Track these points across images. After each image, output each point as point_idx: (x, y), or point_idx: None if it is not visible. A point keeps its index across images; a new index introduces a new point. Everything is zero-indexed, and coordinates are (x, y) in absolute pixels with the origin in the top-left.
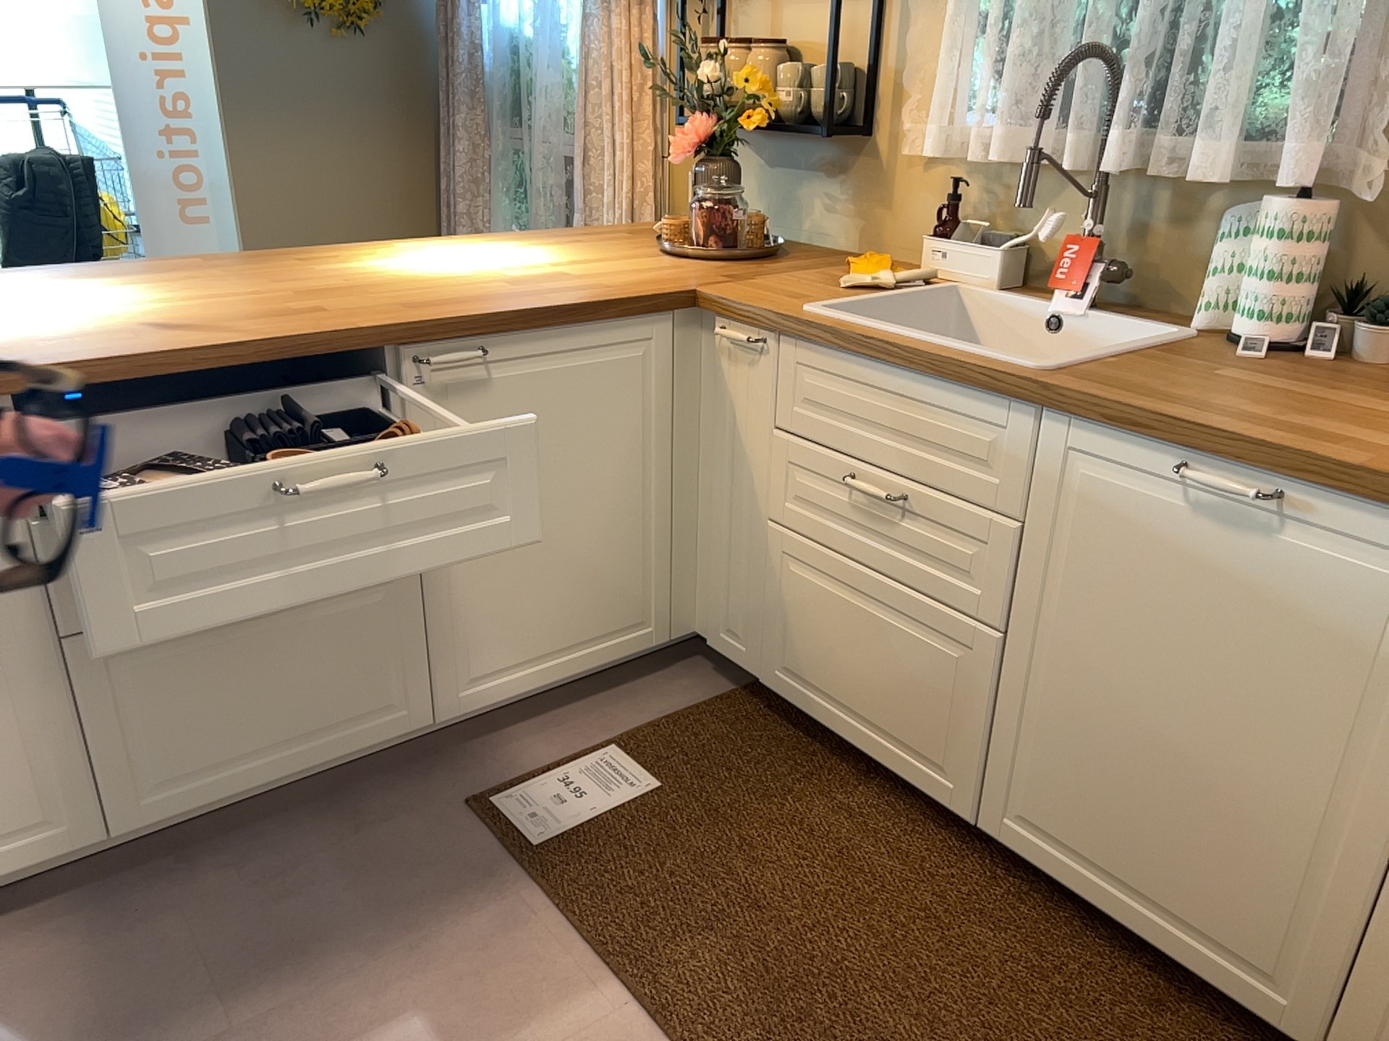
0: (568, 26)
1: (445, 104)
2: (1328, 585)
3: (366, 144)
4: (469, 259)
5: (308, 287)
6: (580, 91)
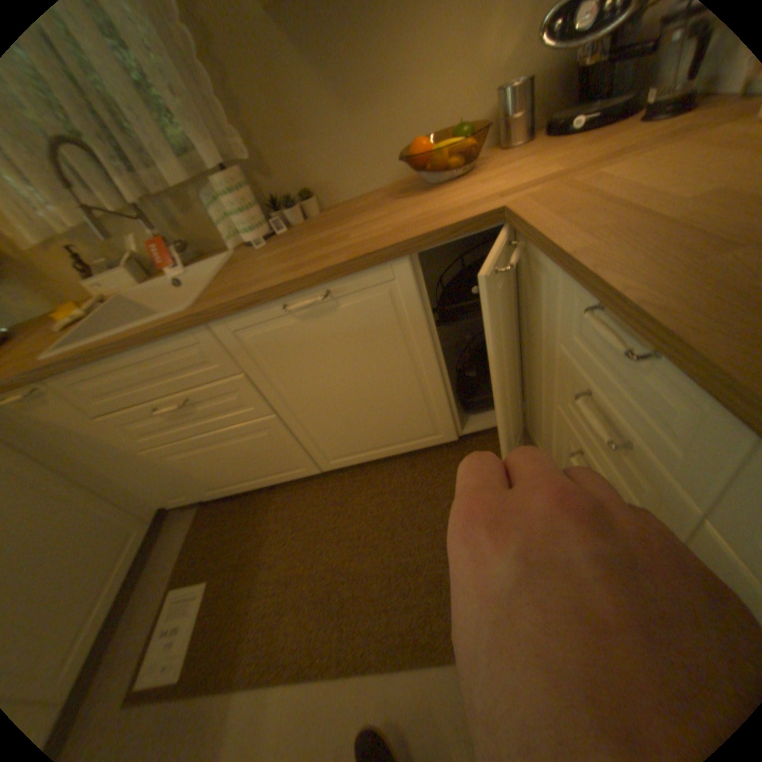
0: None
1: None
2: (368, 311)
3: None
4: None
5: None
6: None
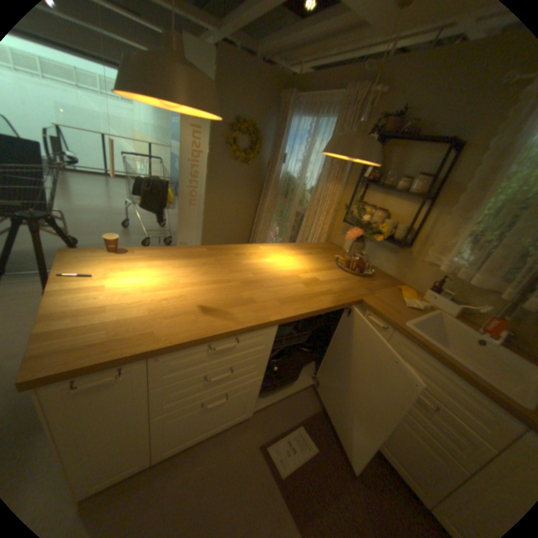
0: (309, 177)
1: (265, 186)
2: None
3: (241, 192)
4: (285, 262)
5: (244, 278)
6: (311, 199)
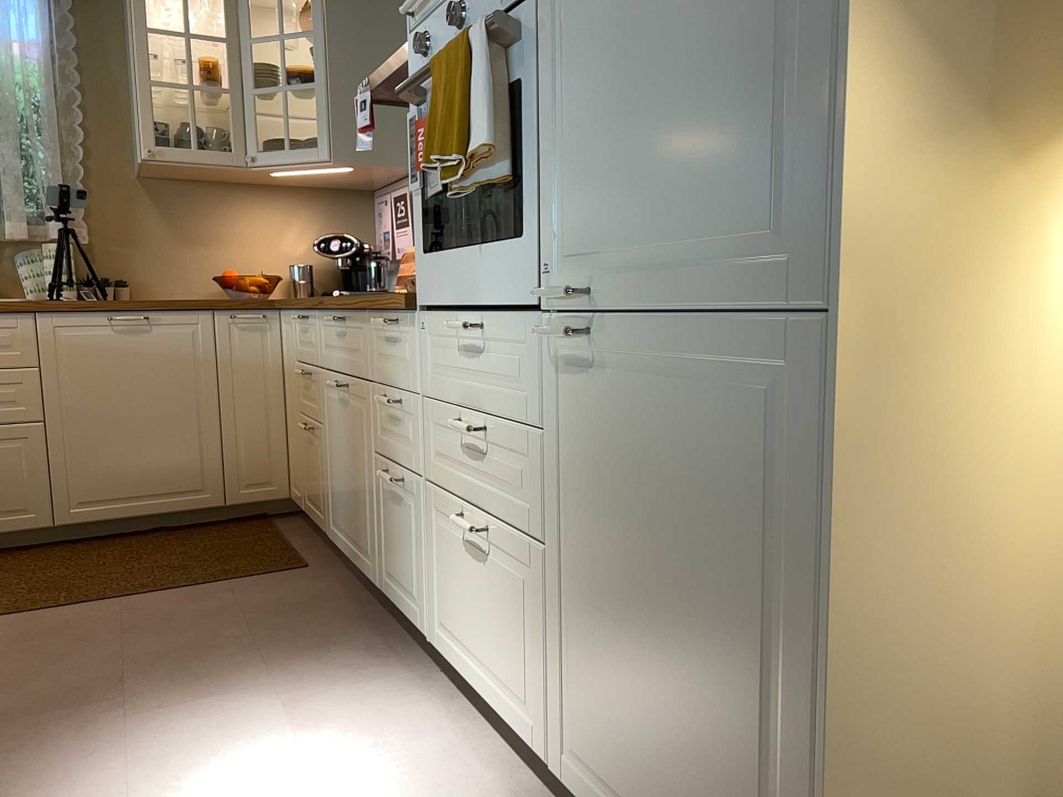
0: None
1: None
2: (172, 341)
3: None
4: None
5: None
6: None
